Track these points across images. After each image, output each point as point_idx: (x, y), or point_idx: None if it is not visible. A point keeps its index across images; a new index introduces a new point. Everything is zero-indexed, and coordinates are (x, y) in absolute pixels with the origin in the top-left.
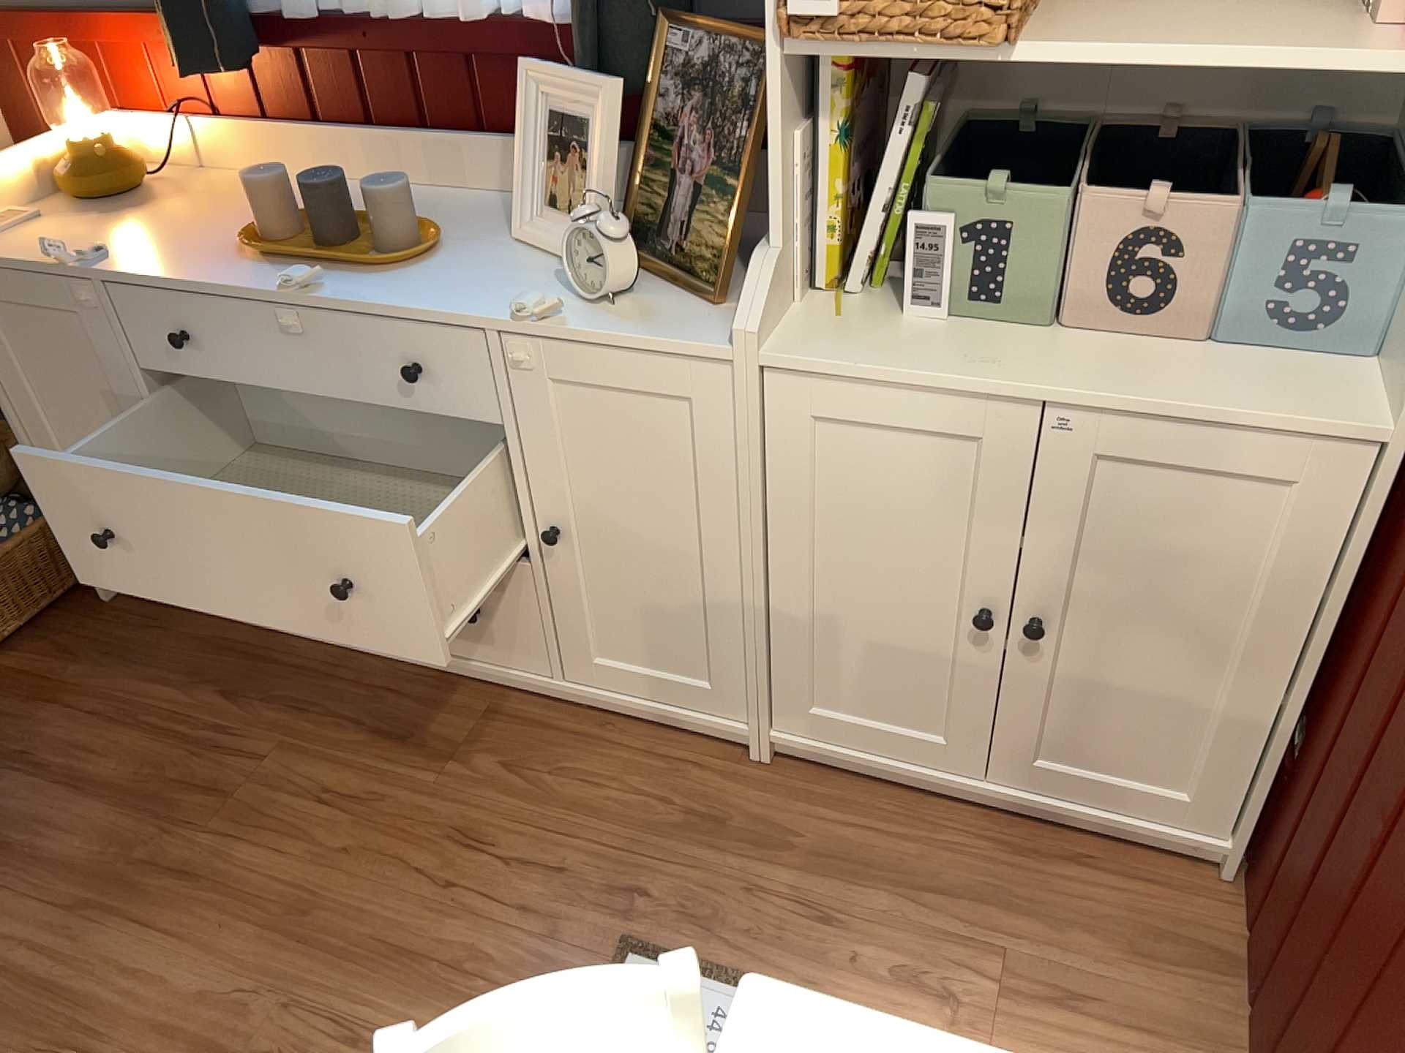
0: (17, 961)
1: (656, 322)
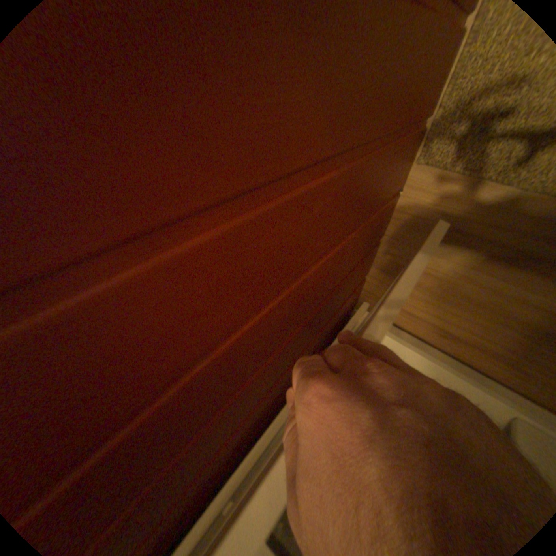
0: None
1: None
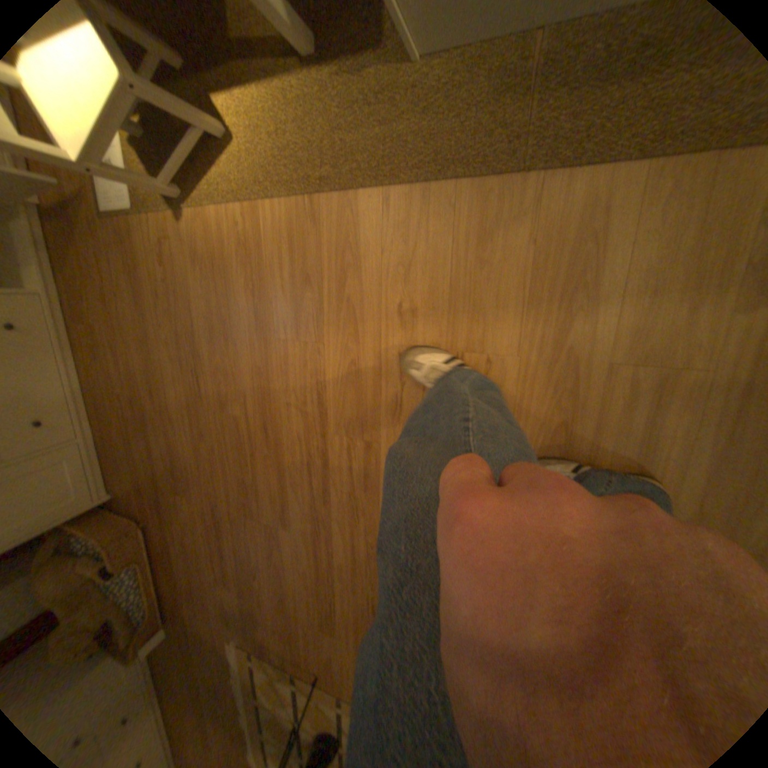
0: (187, 433)
1: None
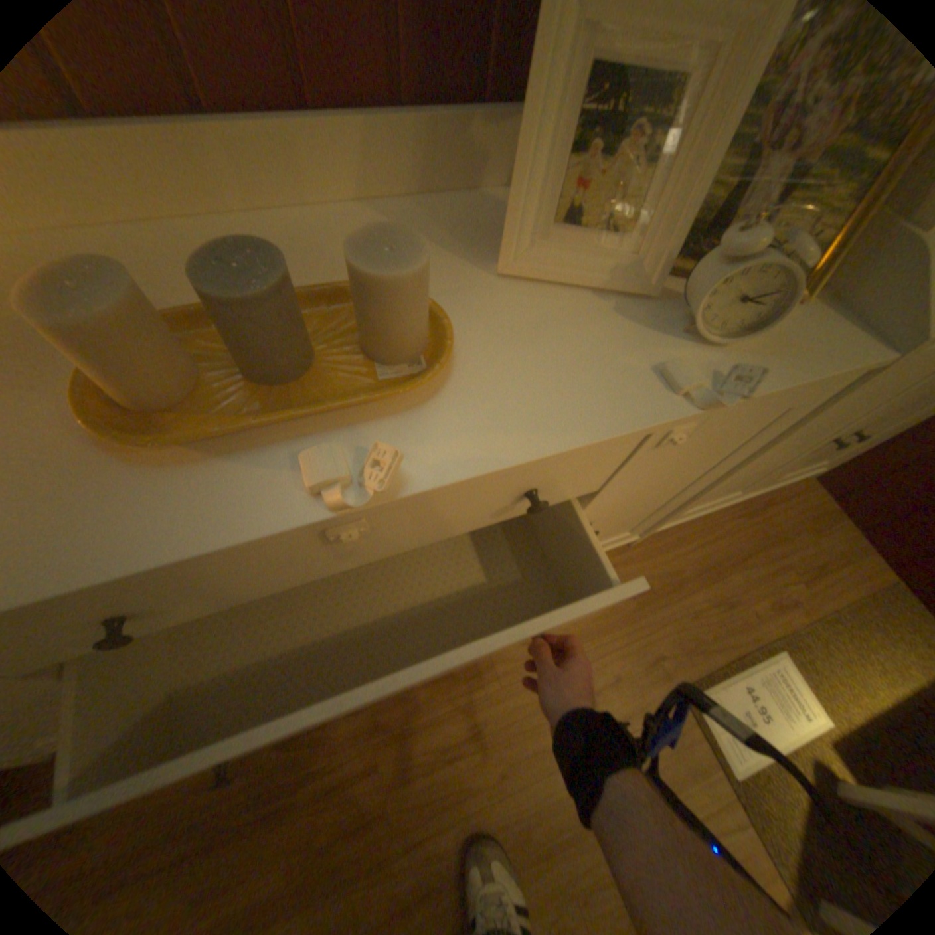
0: None
1: (800, 342)
